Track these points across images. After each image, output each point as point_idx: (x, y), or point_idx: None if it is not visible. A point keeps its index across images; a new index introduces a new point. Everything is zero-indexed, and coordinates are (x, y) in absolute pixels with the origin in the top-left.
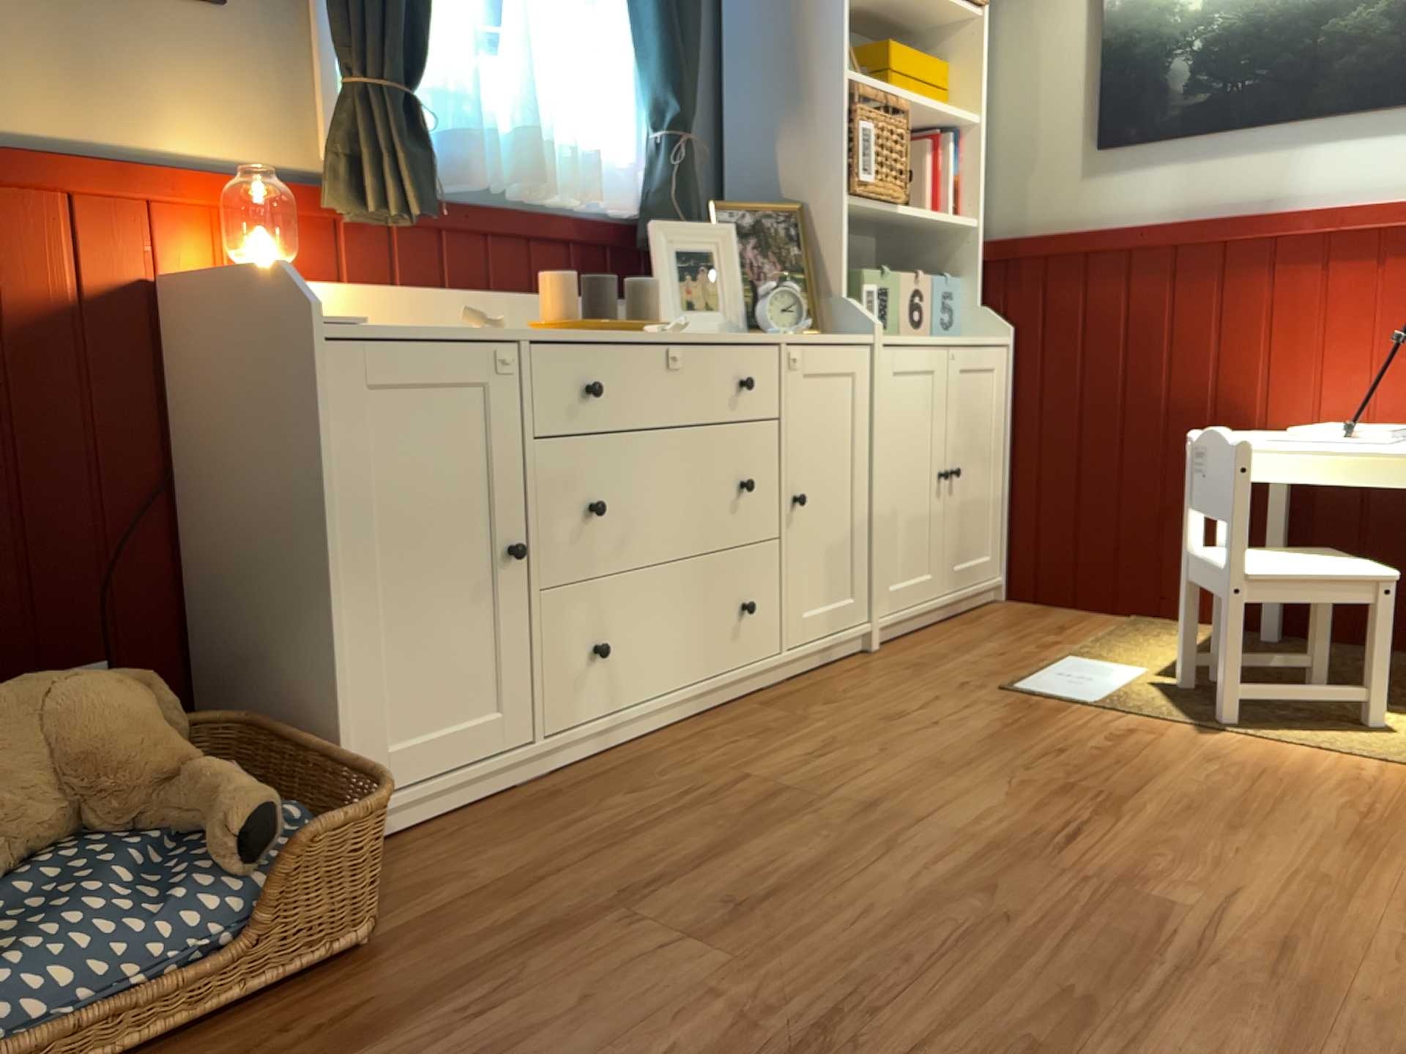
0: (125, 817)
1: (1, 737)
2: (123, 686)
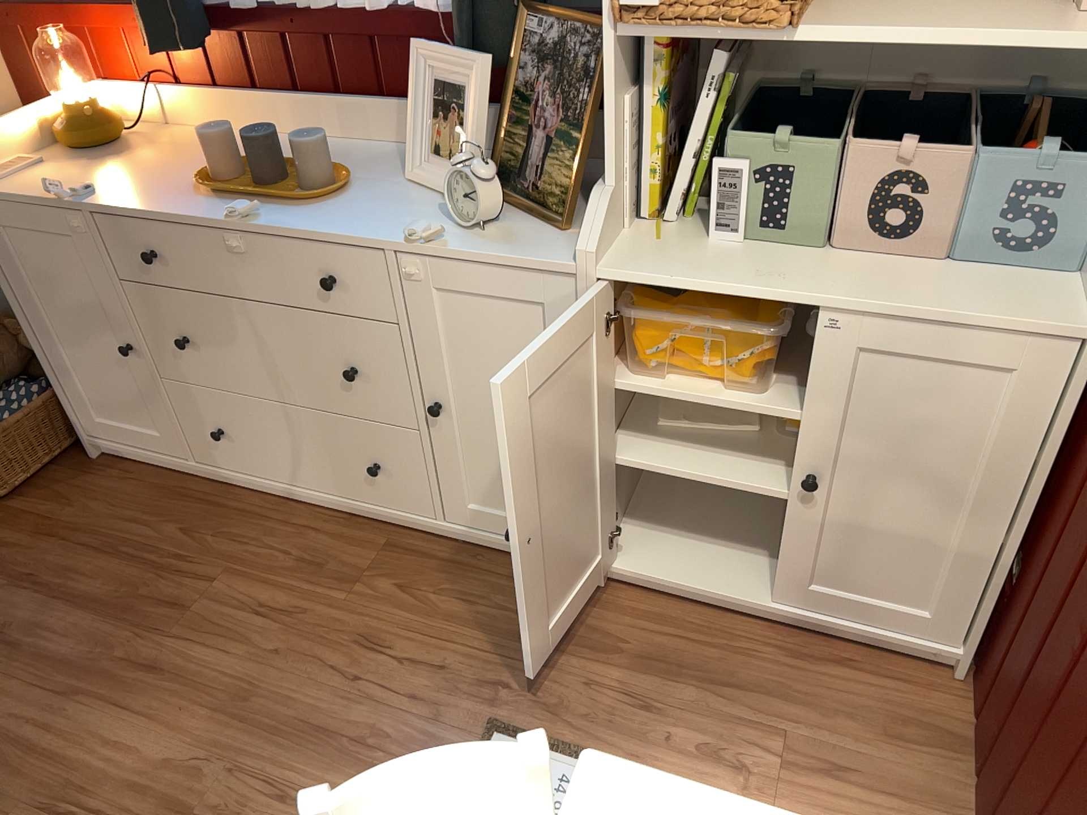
0: None
1: None
2: None
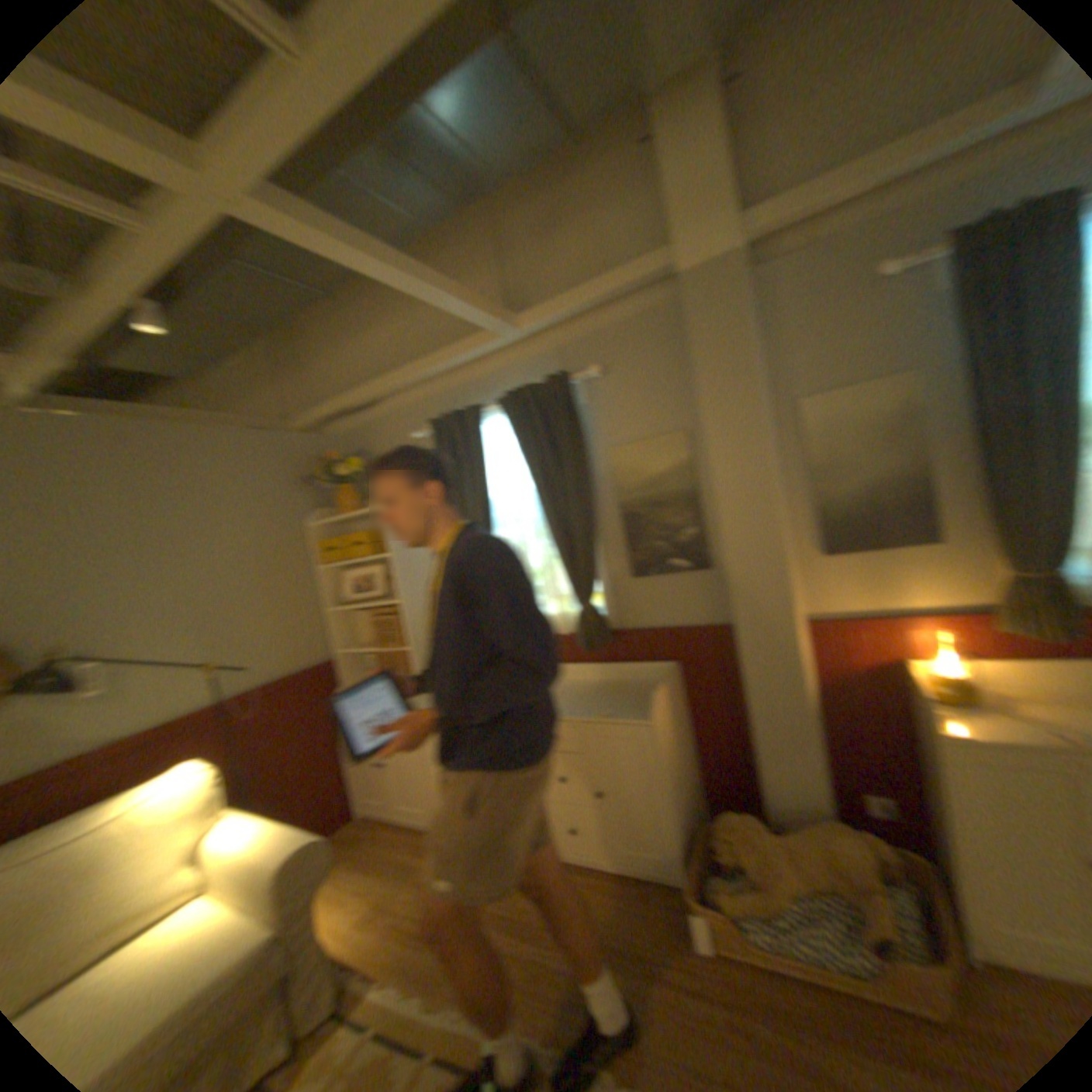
0: (854, 899)
1: (816, 851)
2: (860, 848)
